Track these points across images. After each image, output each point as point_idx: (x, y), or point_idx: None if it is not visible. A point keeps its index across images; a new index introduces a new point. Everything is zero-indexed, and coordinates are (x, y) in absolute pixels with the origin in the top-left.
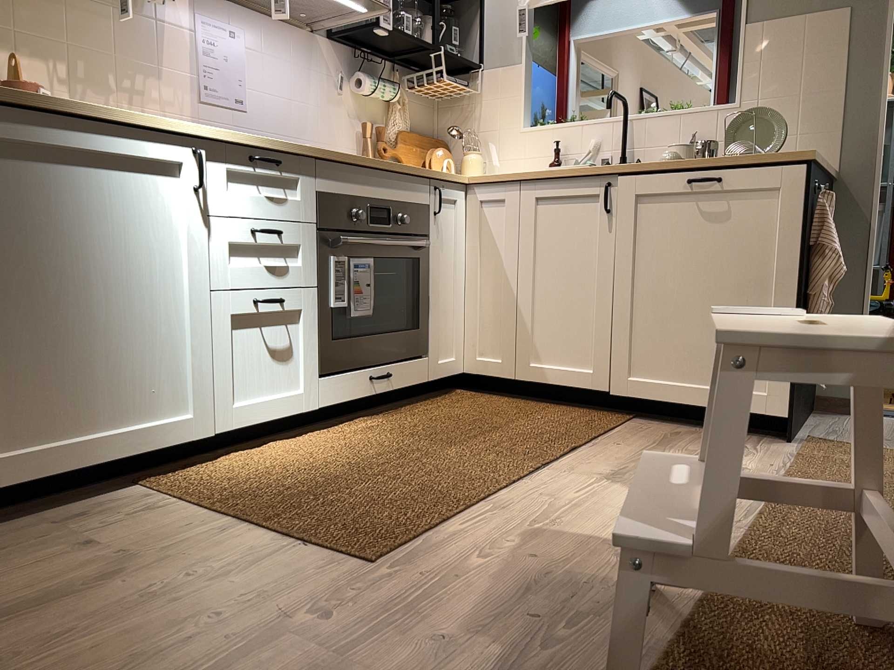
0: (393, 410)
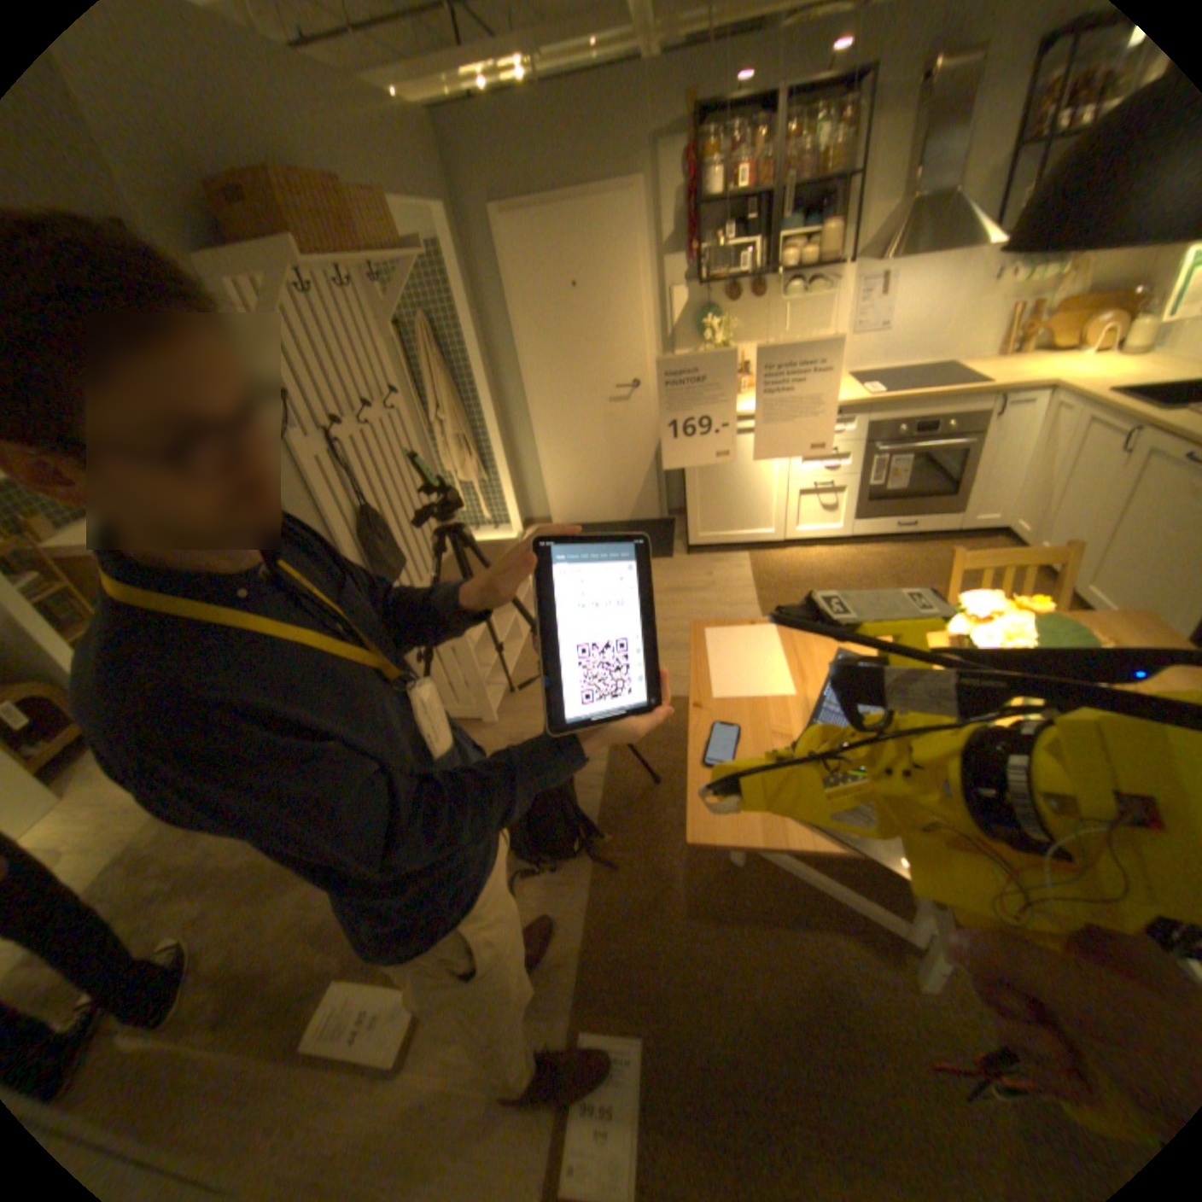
0: (921, 544)
